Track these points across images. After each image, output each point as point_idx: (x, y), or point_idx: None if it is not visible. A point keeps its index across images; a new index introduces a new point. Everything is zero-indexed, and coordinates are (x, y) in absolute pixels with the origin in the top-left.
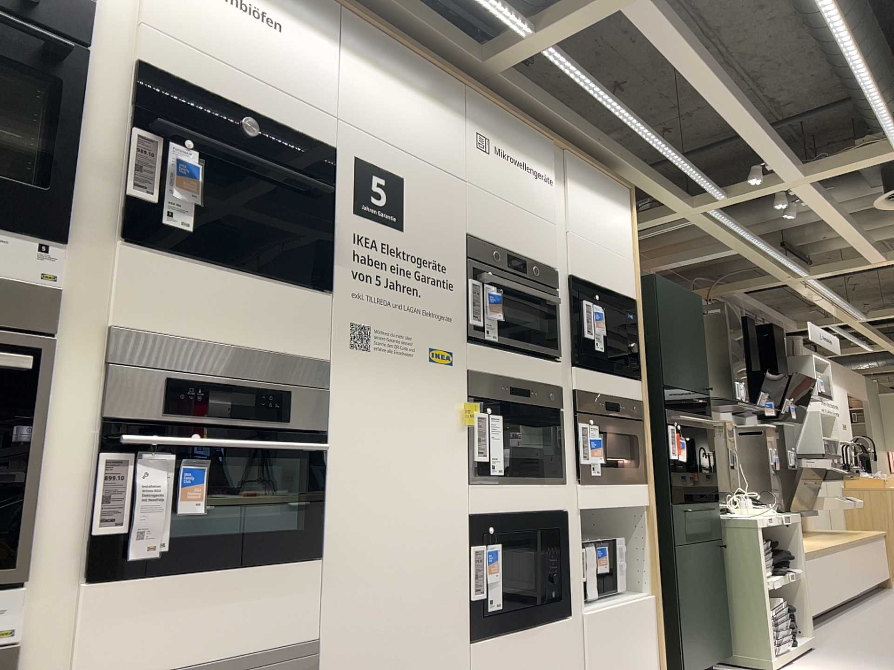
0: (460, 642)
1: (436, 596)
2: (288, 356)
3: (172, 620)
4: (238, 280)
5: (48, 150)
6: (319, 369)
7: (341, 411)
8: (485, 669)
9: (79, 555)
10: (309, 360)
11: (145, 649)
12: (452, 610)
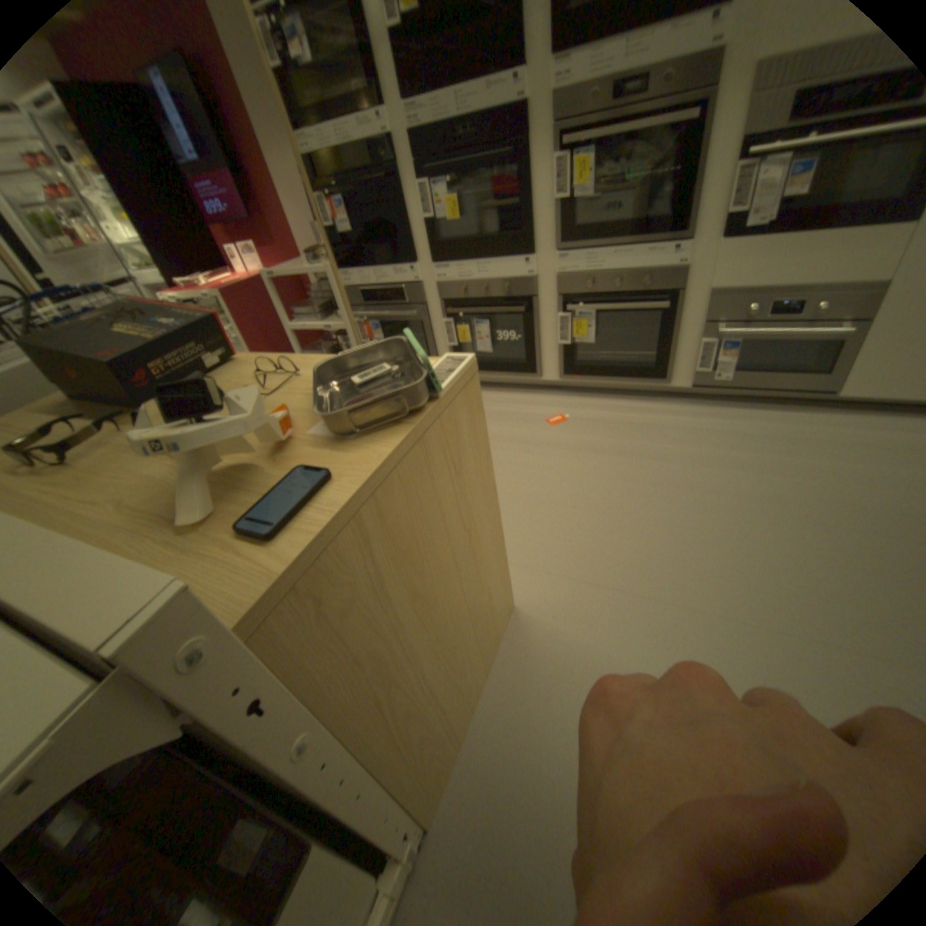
0: None
1: None
2: None
3: (773, 257)
4: None
5: None
6: None
7: None
8: None
9: (724, 220)
10: None
11: (754, 271)
12: None
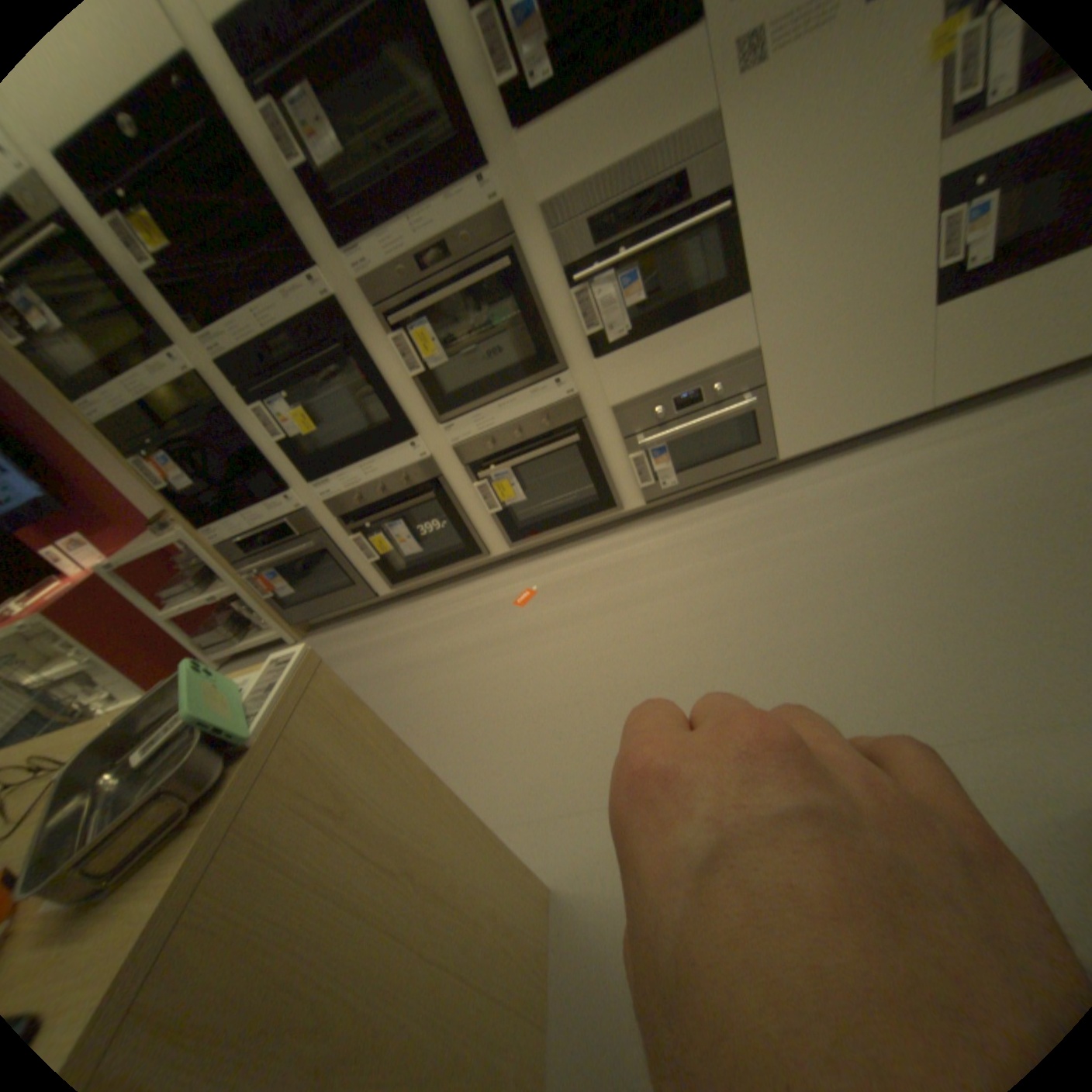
0: (922, 308)
1: (888, 278)
2: (680, 128)
3: (650, 362)
4: (608, 89)
5: (445, 91)
6: (712, 124)
7: (745, 153)
8: (959, 321)
9: (587, 345)
10: (703, 117)
11: (640, 379)
12: (911, 283)
